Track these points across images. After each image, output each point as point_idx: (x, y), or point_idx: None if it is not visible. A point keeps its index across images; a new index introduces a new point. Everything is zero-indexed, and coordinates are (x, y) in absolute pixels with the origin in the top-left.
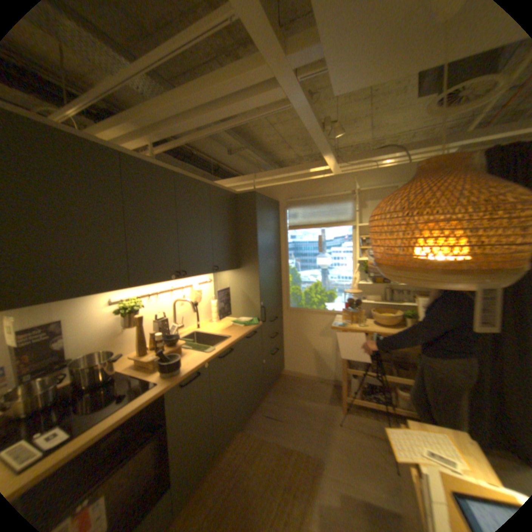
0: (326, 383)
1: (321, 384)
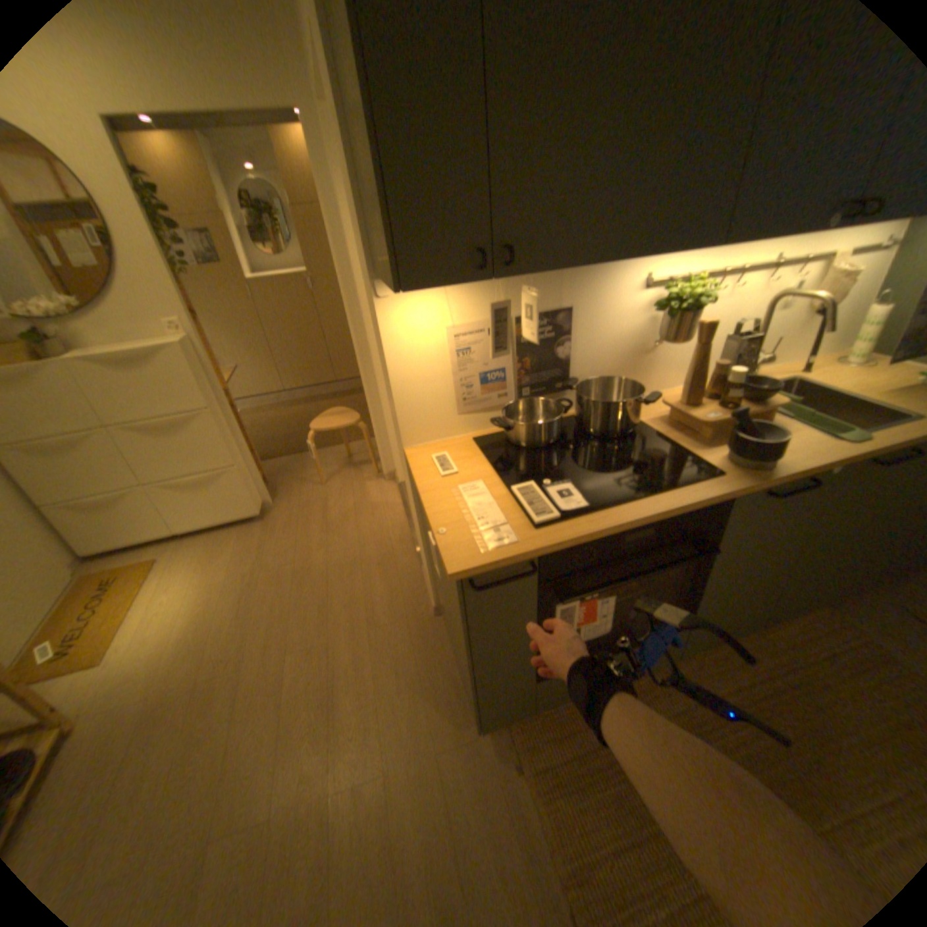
0: None
1: None
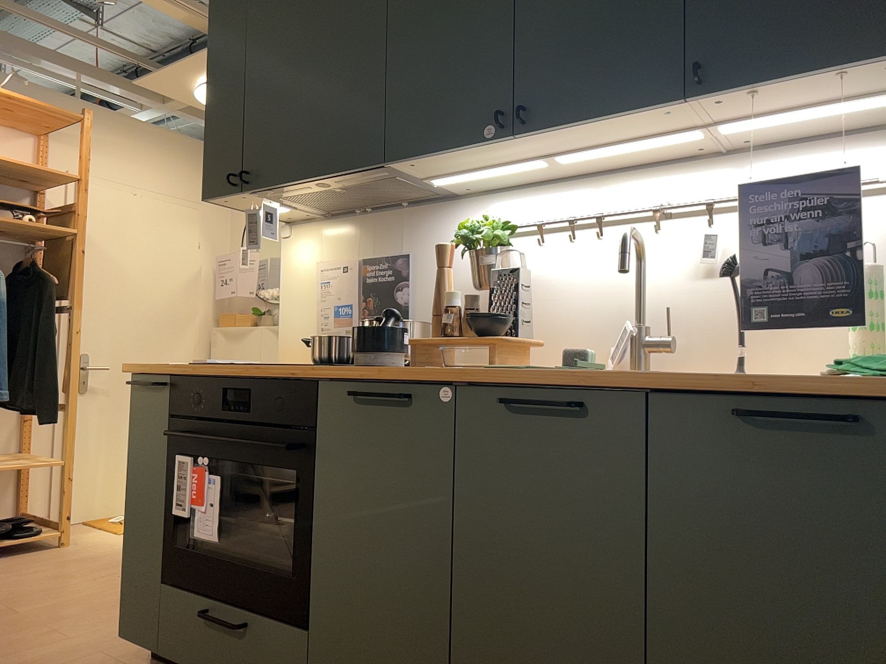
0: None
1: None
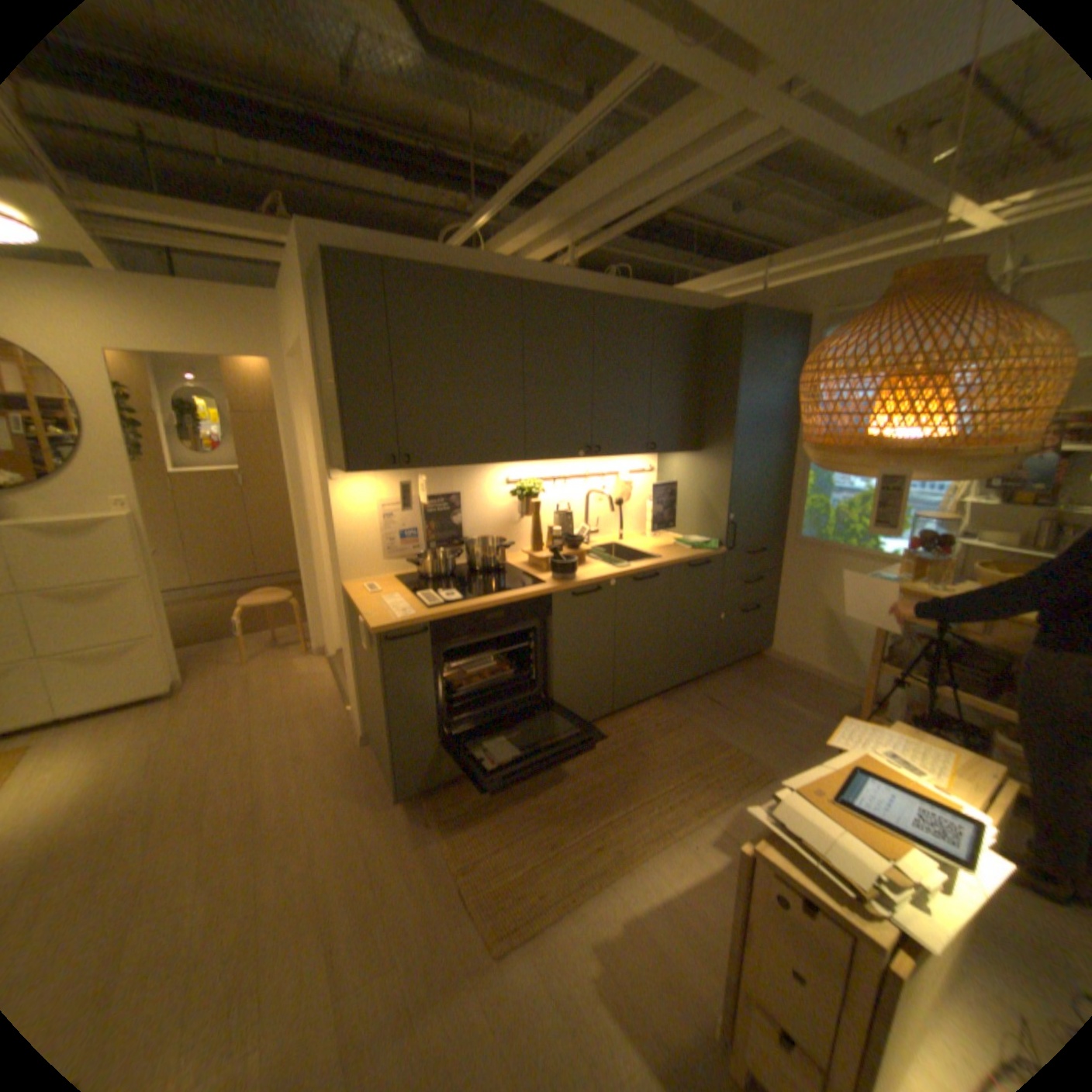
0: (852, 693)
1: (840, 692)
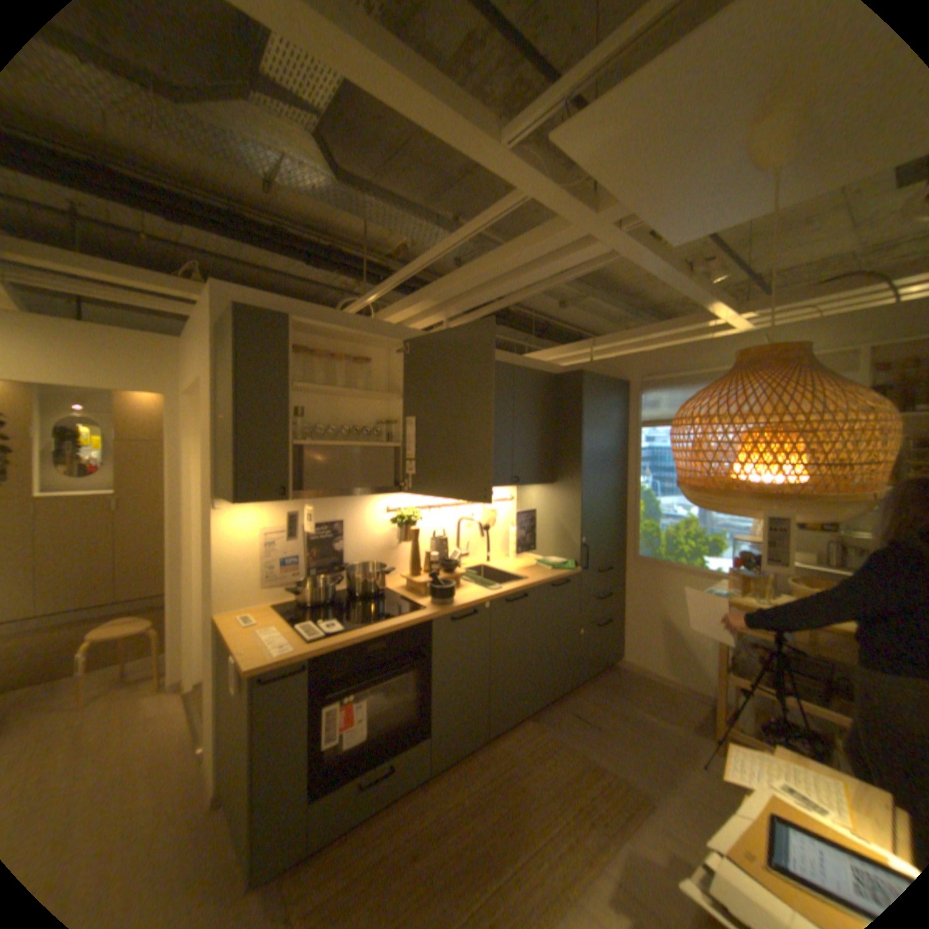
0: (700, 701)
1: (689, 701)
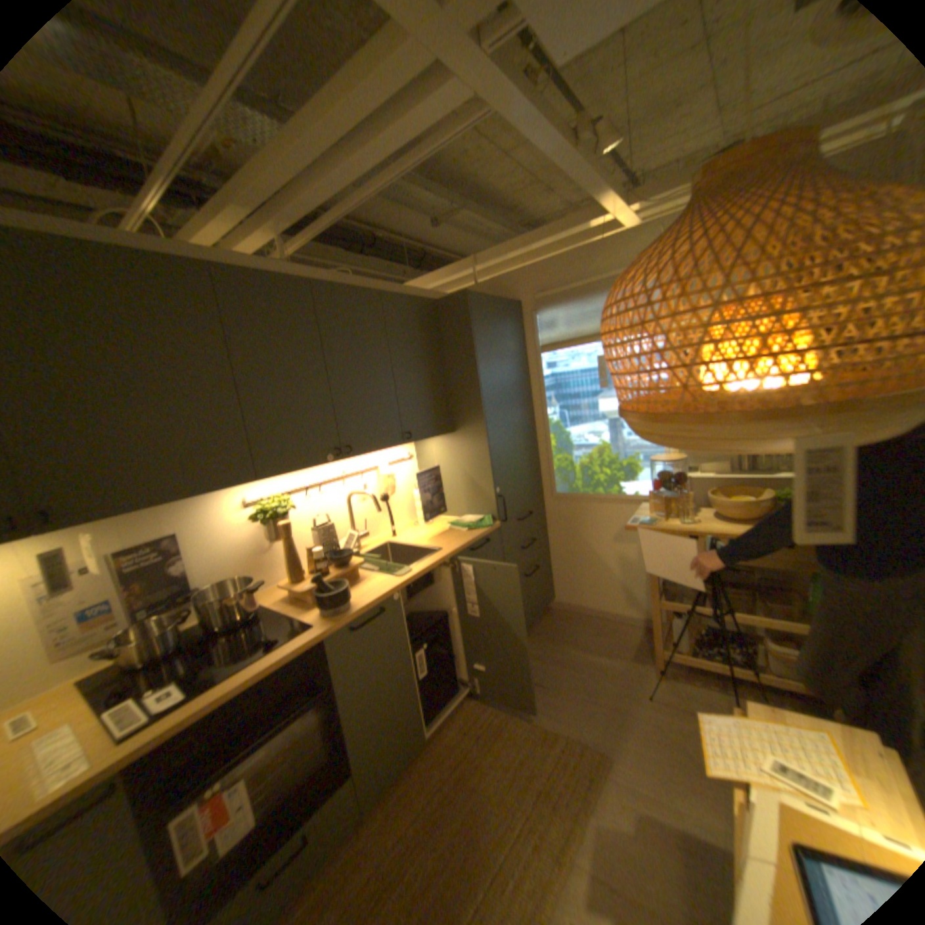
0: (632, 625)
1: (622, 627)
